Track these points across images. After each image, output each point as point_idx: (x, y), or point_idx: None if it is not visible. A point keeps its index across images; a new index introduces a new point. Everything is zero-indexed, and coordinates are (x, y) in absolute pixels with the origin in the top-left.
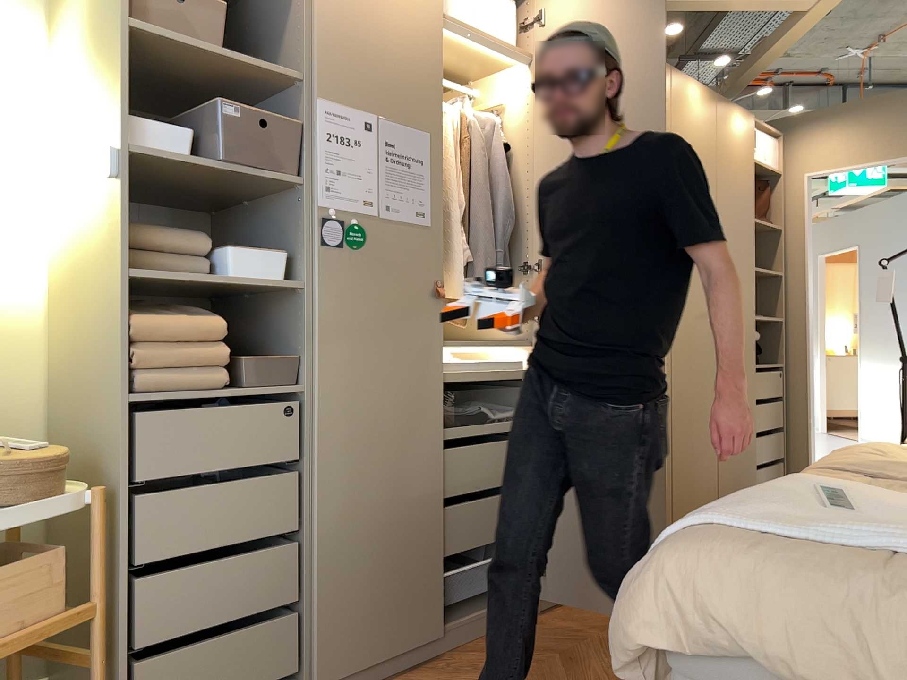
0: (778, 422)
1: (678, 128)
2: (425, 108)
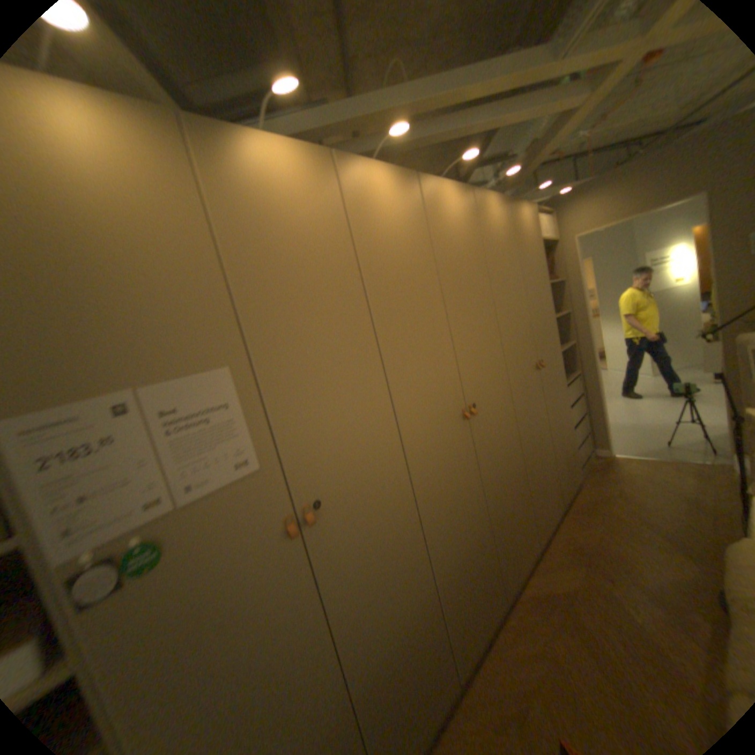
0: (584, 413)
1: (487, 239)
2: (215, 340)
